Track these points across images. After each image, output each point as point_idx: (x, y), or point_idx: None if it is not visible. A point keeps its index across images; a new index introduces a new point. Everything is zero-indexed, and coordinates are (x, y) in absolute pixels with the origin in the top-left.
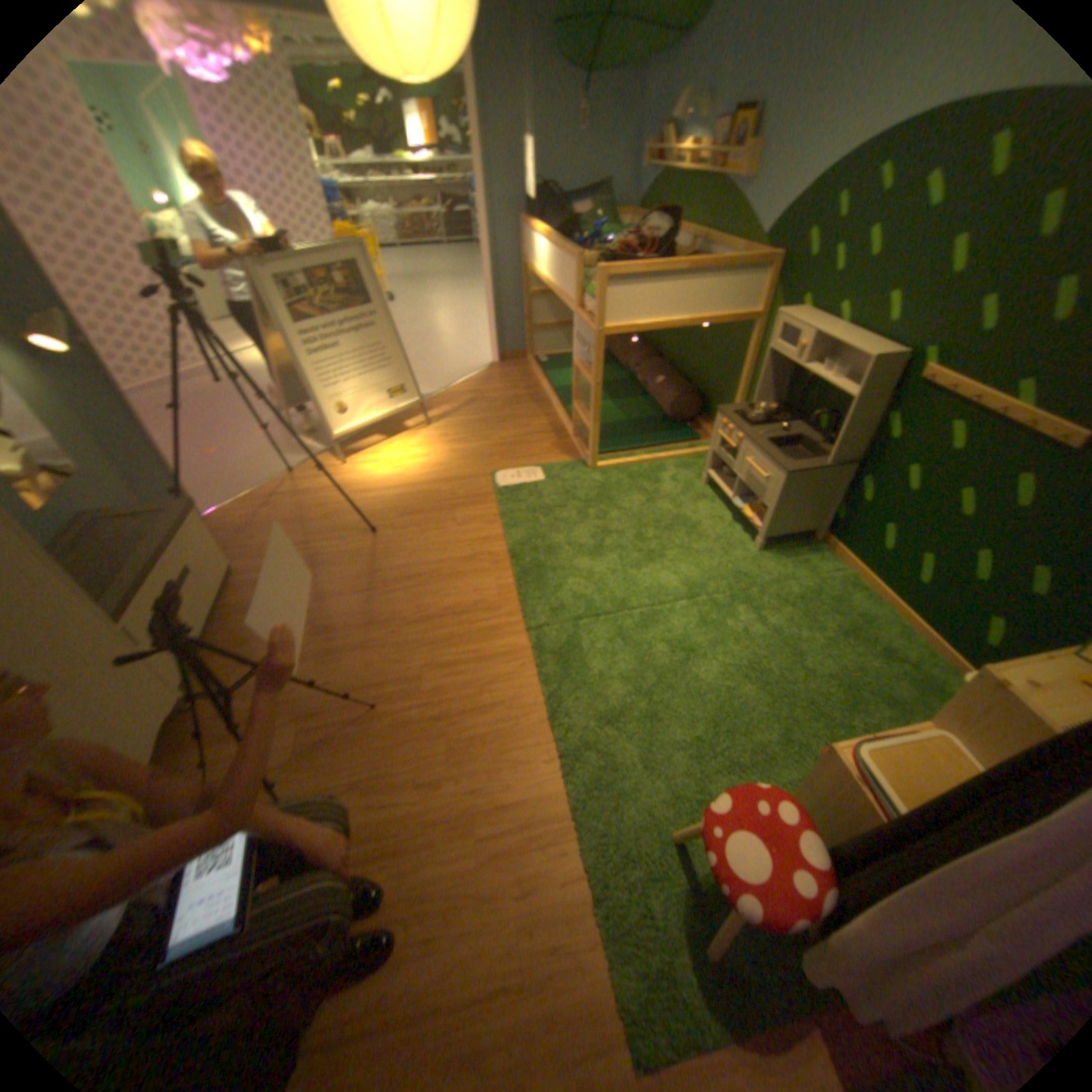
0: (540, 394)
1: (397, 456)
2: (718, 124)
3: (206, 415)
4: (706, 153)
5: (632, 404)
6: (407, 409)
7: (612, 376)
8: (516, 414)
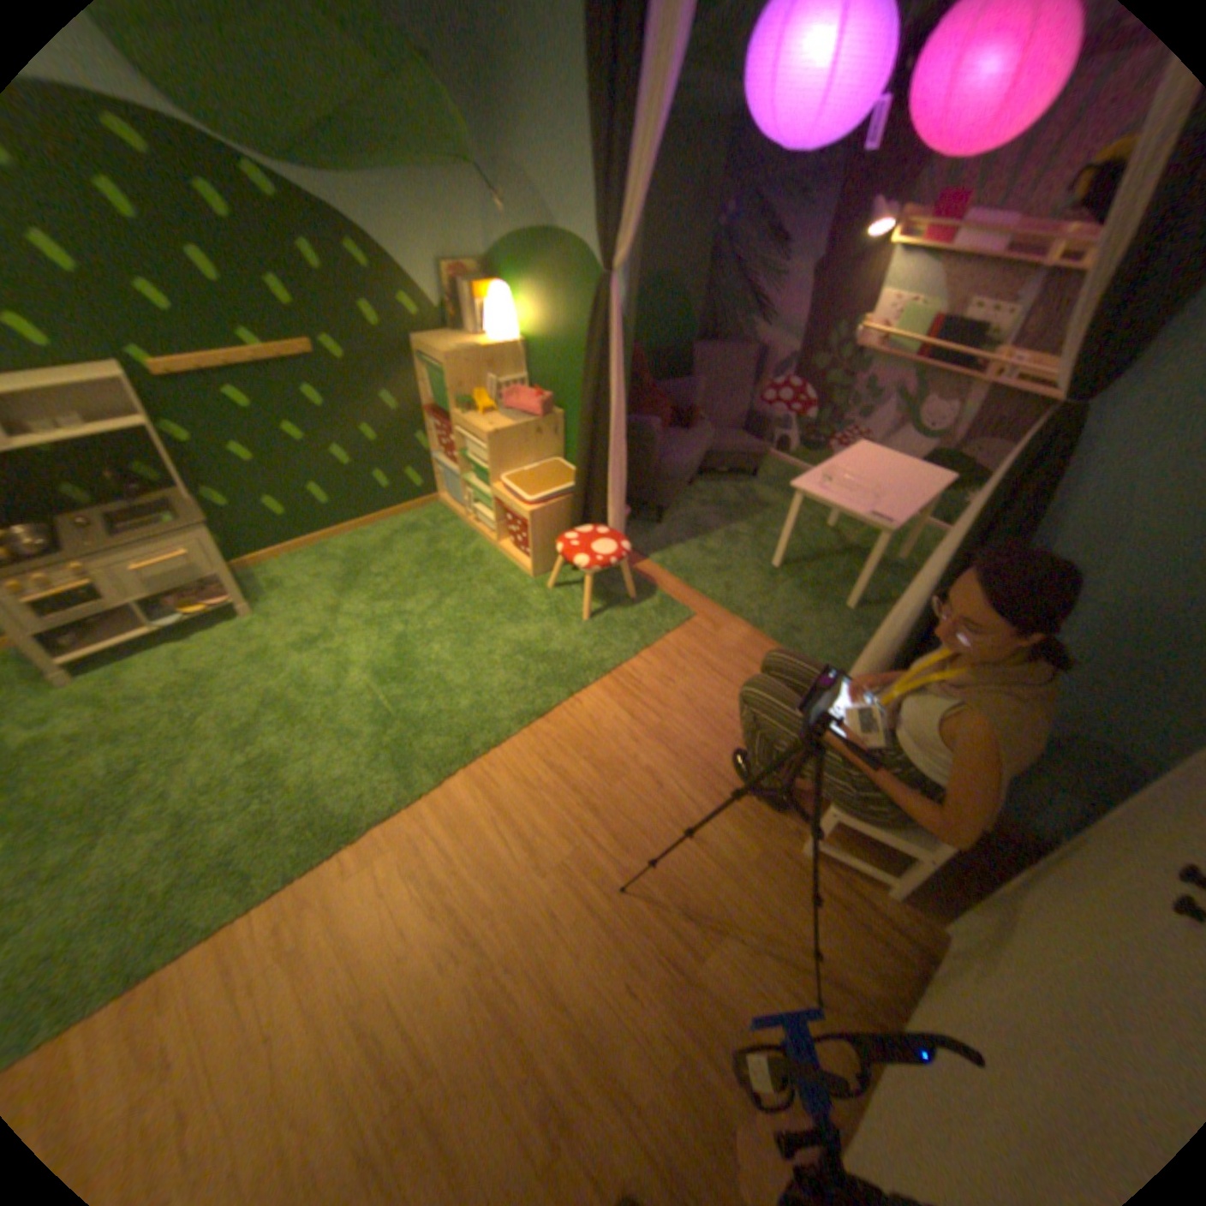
0: None
1: None
2: None
3: None
4: None
5: None
6: None
7: None
8: None
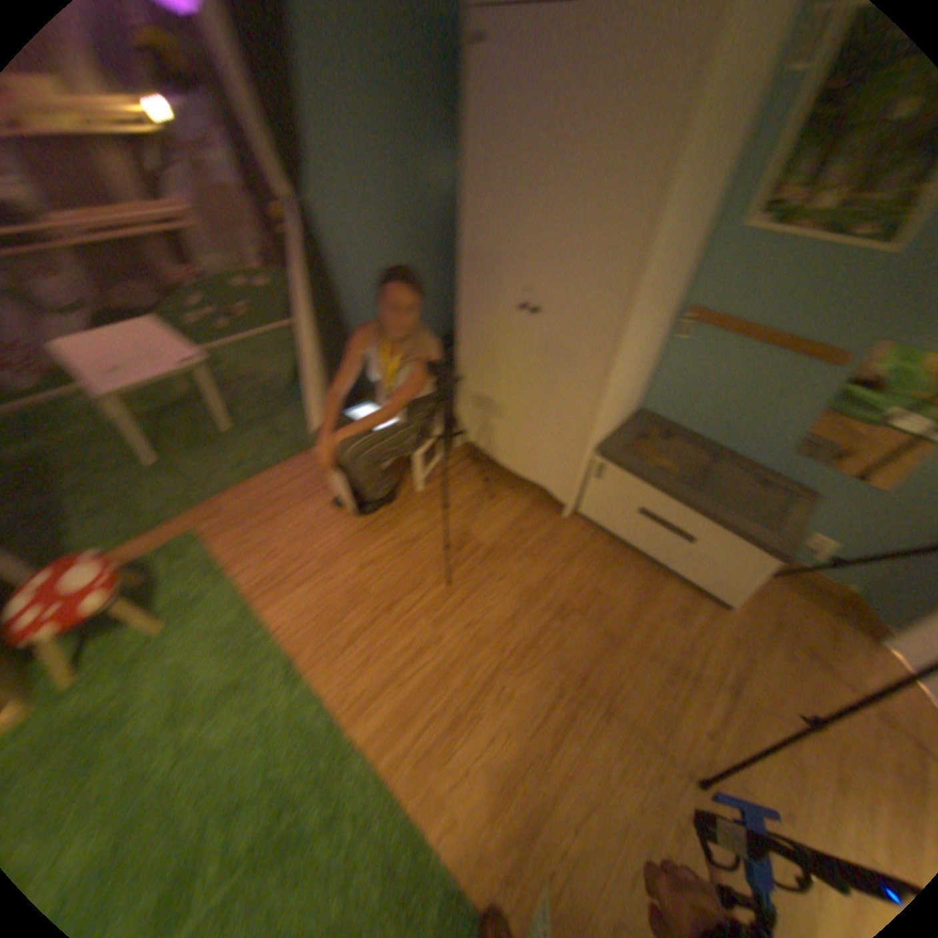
0: None
1: None
2: None
3: None
4: None
5: None
6: None
7: None
8: None
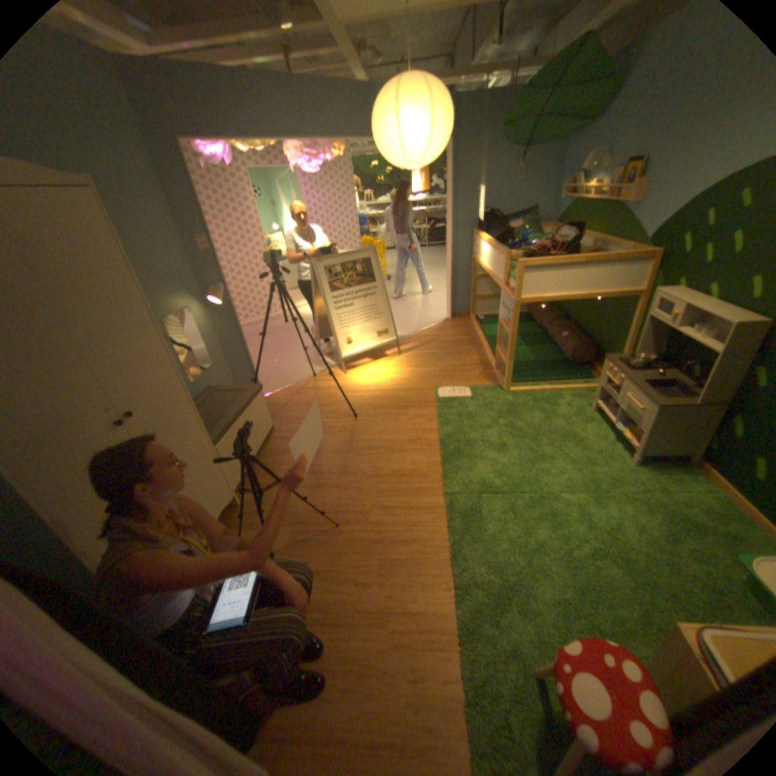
0: (477, 340)
1: (377, 372)
2: (615, 170)
3: (277, 341)
4: (605, 188)
5: (543, 350)
6: (388, 344)
7: (530, 330)
8: (458, 352)
